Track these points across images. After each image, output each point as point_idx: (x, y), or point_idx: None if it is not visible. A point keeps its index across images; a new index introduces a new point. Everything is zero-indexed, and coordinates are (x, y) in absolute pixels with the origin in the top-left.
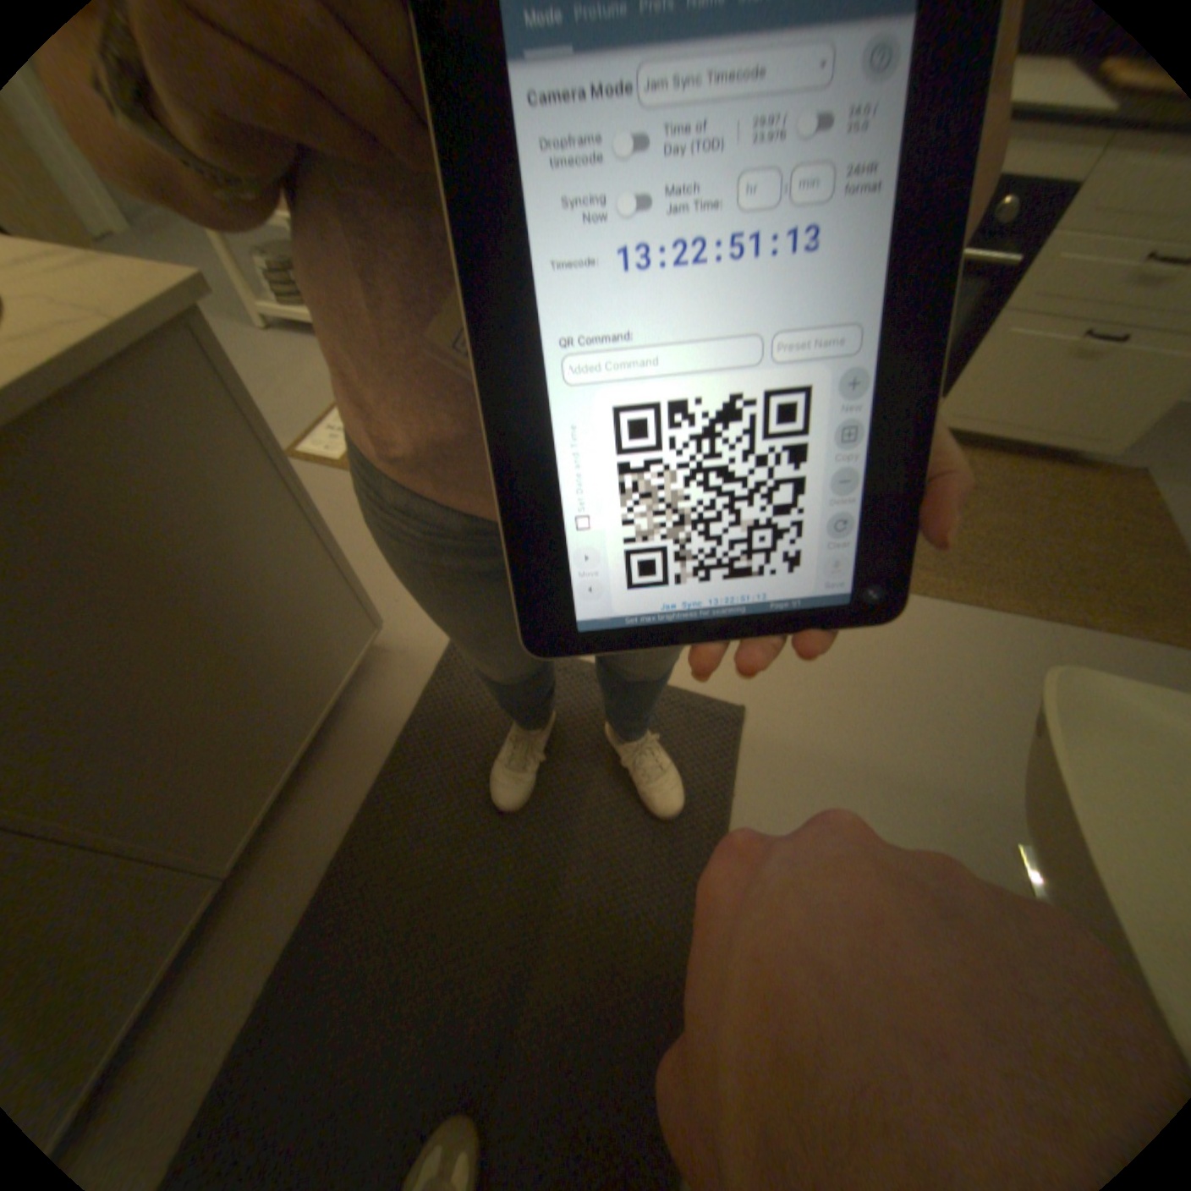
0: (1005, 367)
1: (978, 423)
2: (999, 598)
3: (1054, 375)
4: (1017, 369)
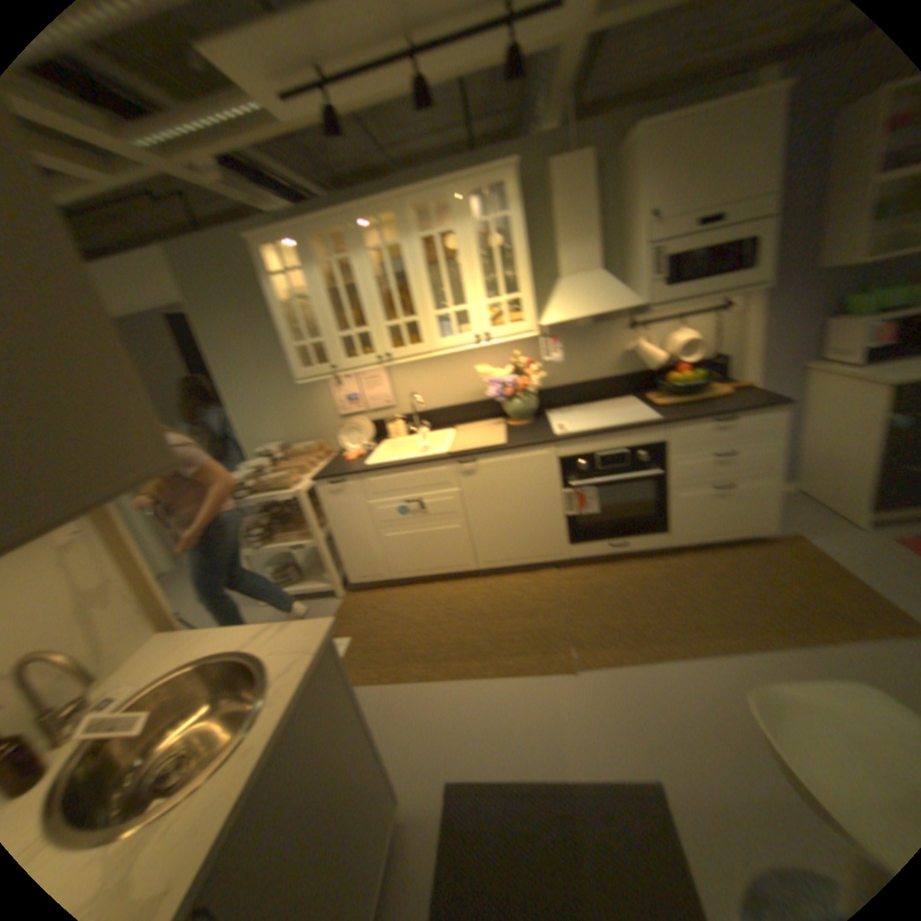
0: (687, 512)
1: (693, 540)
2: (769, 644)
3: (713, 509)
4: (693, 511)
